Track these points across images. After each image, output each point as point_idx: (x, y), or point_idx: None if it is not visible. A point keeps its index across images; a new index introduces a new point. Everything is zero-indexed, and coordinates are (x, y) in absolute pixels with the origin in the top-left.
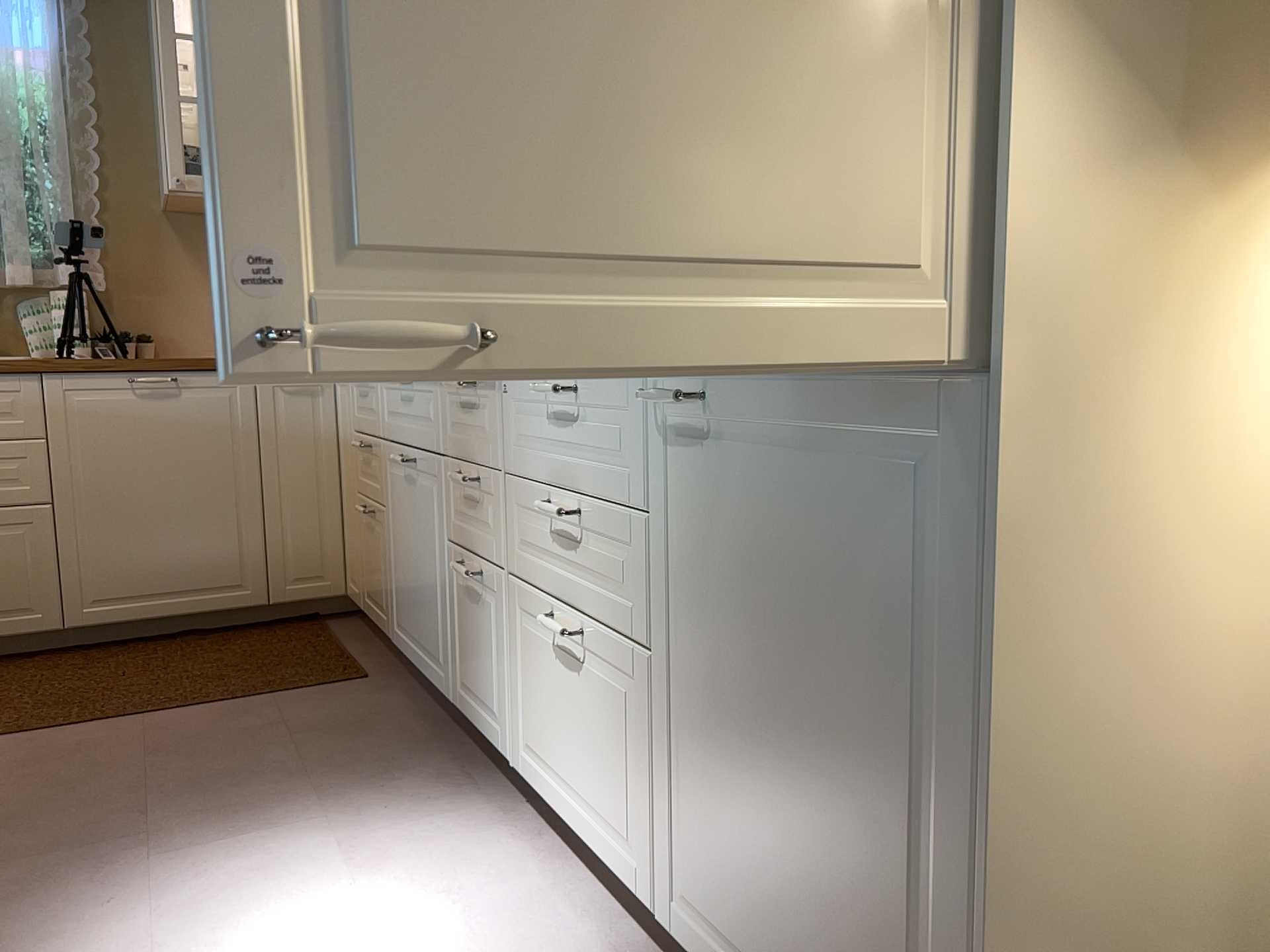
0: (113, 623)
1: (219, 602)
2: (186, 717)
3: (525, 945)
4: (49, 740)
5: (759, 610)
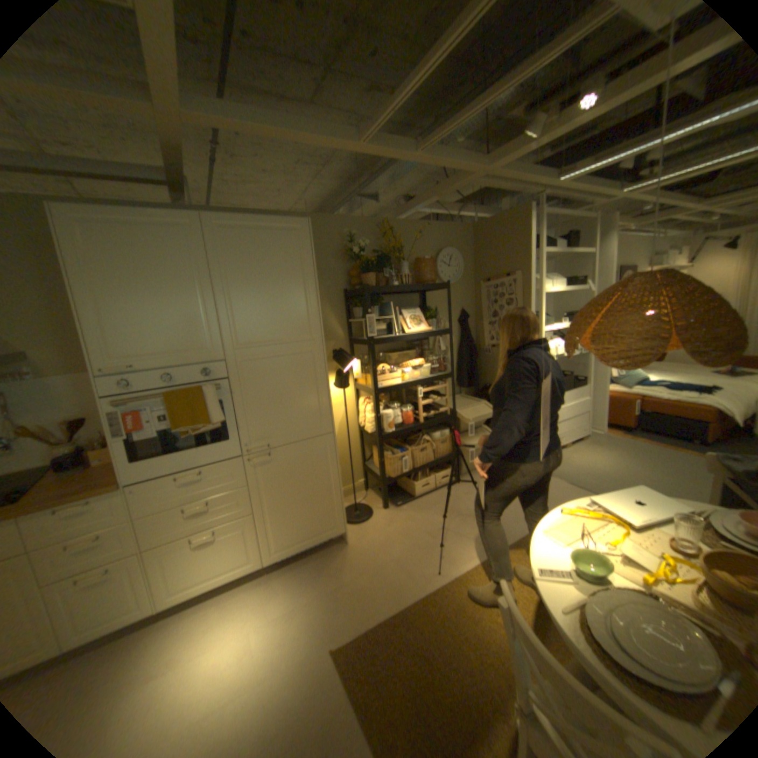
0: None
1: None
2: None
3: (233, 612)
4: None
5: (287, 485)
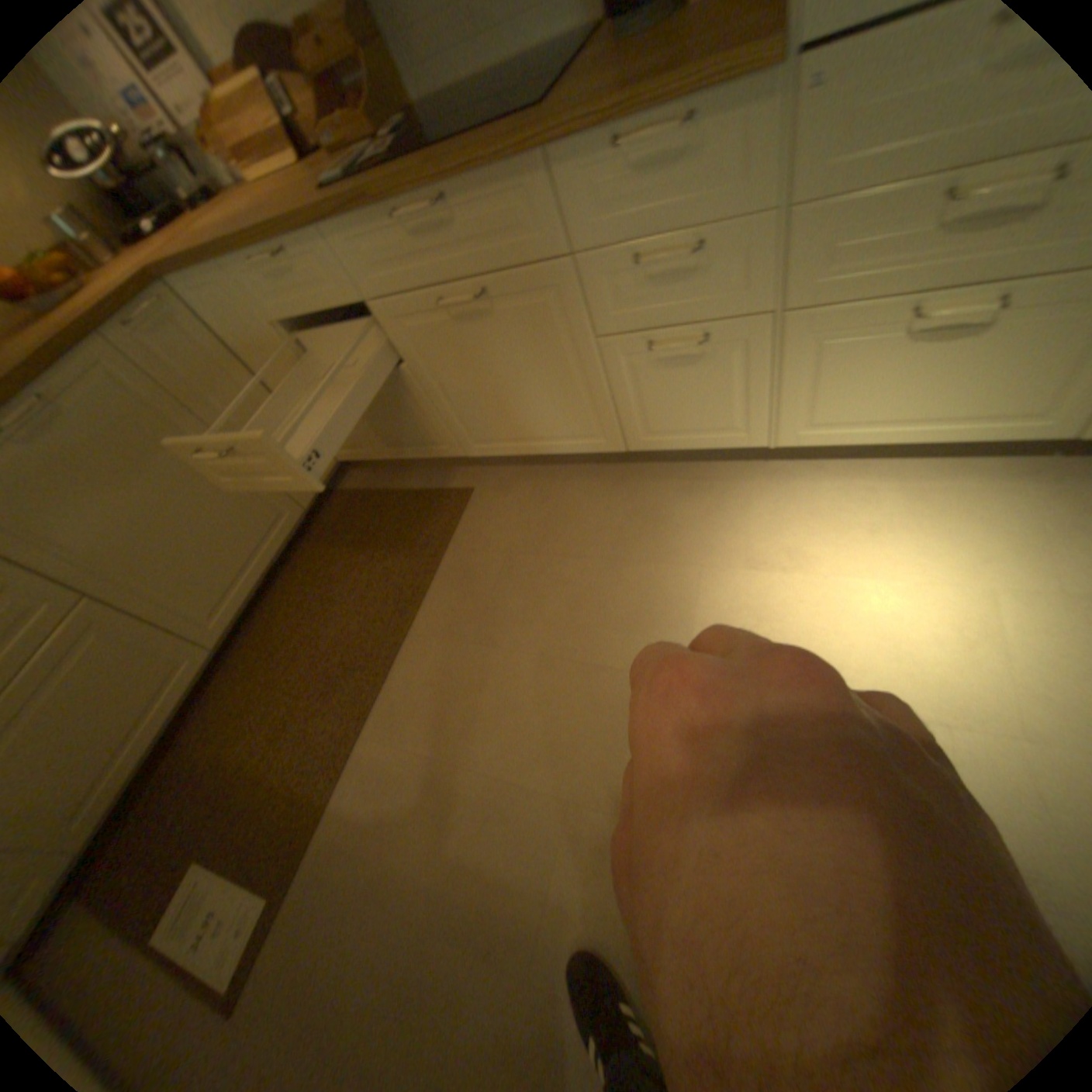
0: (235, 614)
1: (280, 536)
2: (434, 607)
3: (954, 514)
4: (394, 702)
5: None
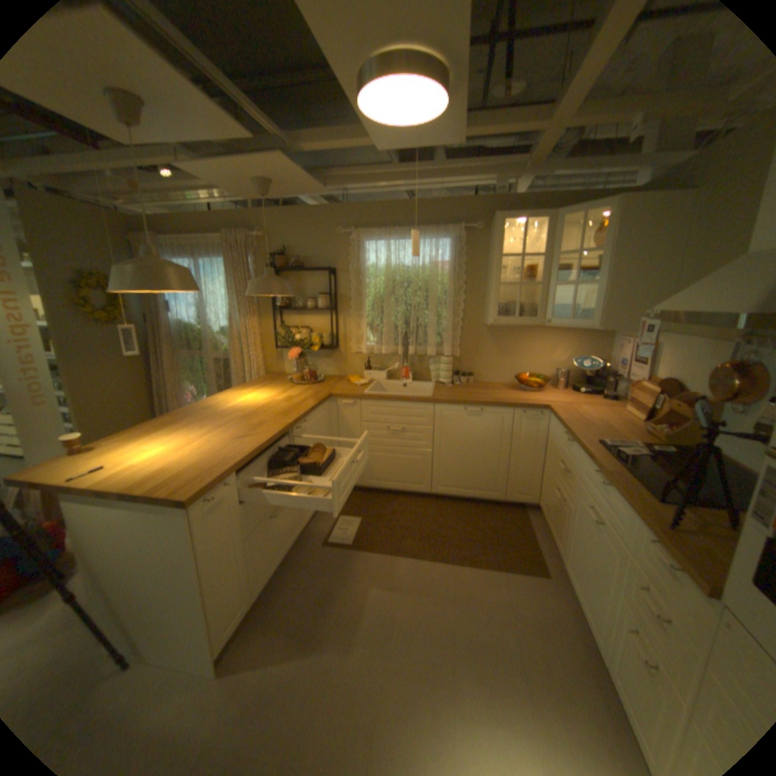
0: (447, 495)
1: (485, 496)
2: (470, 575)
3: None
4: (422, 569)
5: None
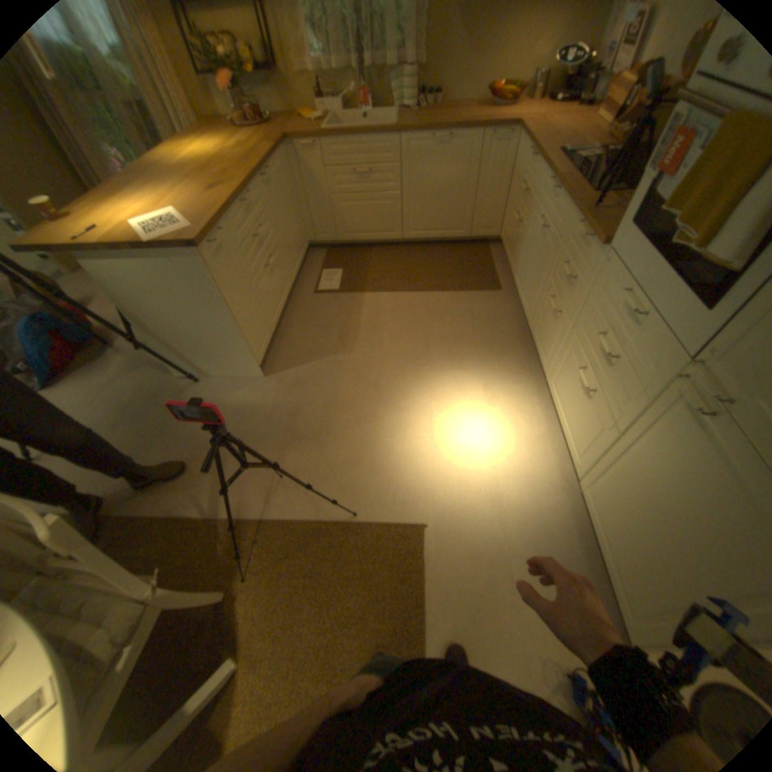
0: (416, 239)
1: (451, 235)
2: (437, 296)
3: (530, 451)
4: (399, 297)
5: (670, 488)
